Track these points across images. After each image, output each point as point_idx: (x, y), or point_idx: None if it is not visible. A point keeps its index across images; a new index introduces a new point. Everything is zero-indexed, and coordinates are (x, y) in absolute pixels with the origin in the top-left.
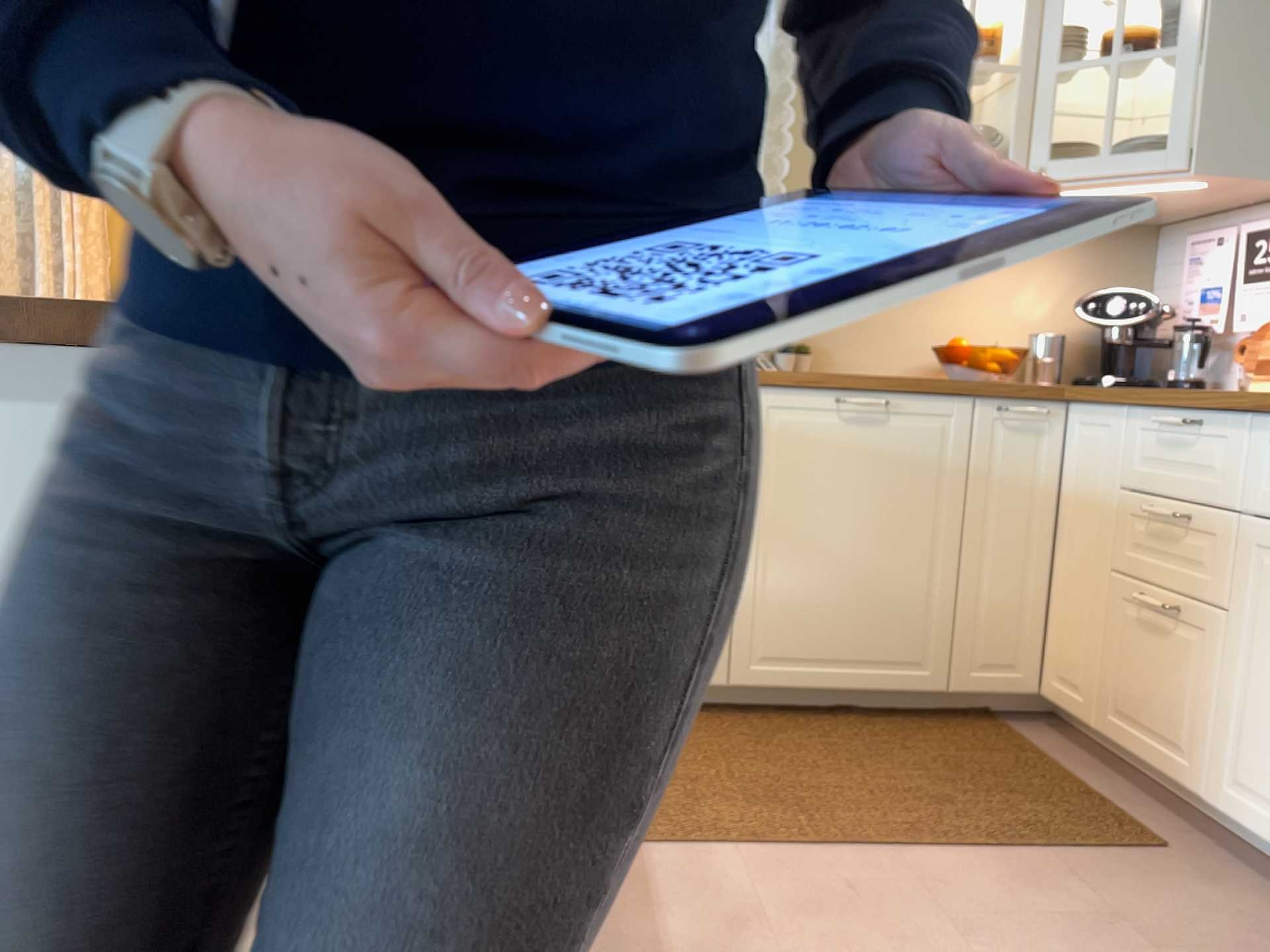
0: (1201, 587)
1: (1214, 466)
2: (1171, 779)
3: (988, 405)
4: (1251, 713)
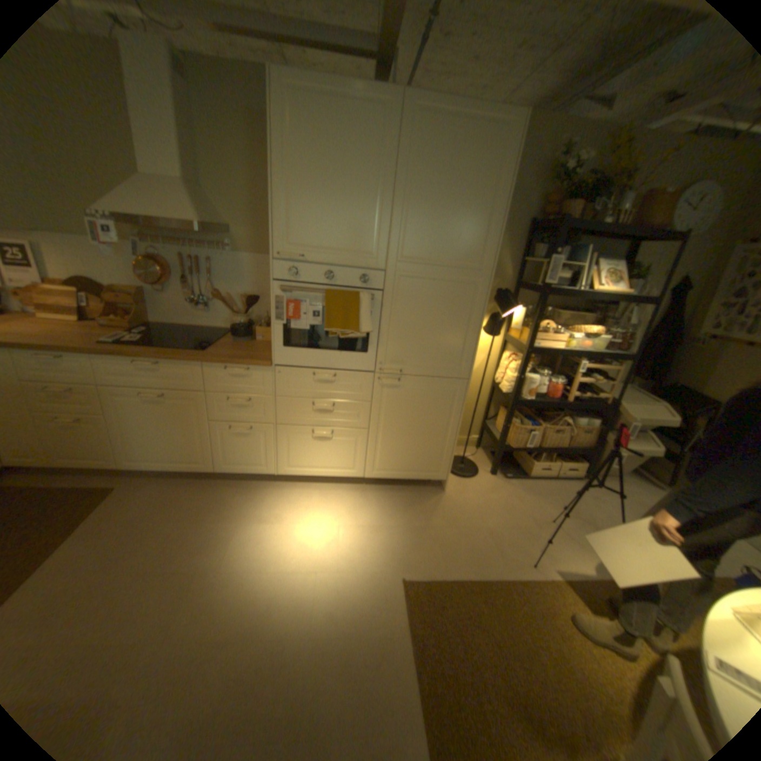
0: (85, 411)
1: (74, 372)
2: (97, 469)
3: None
4: (124, 442)
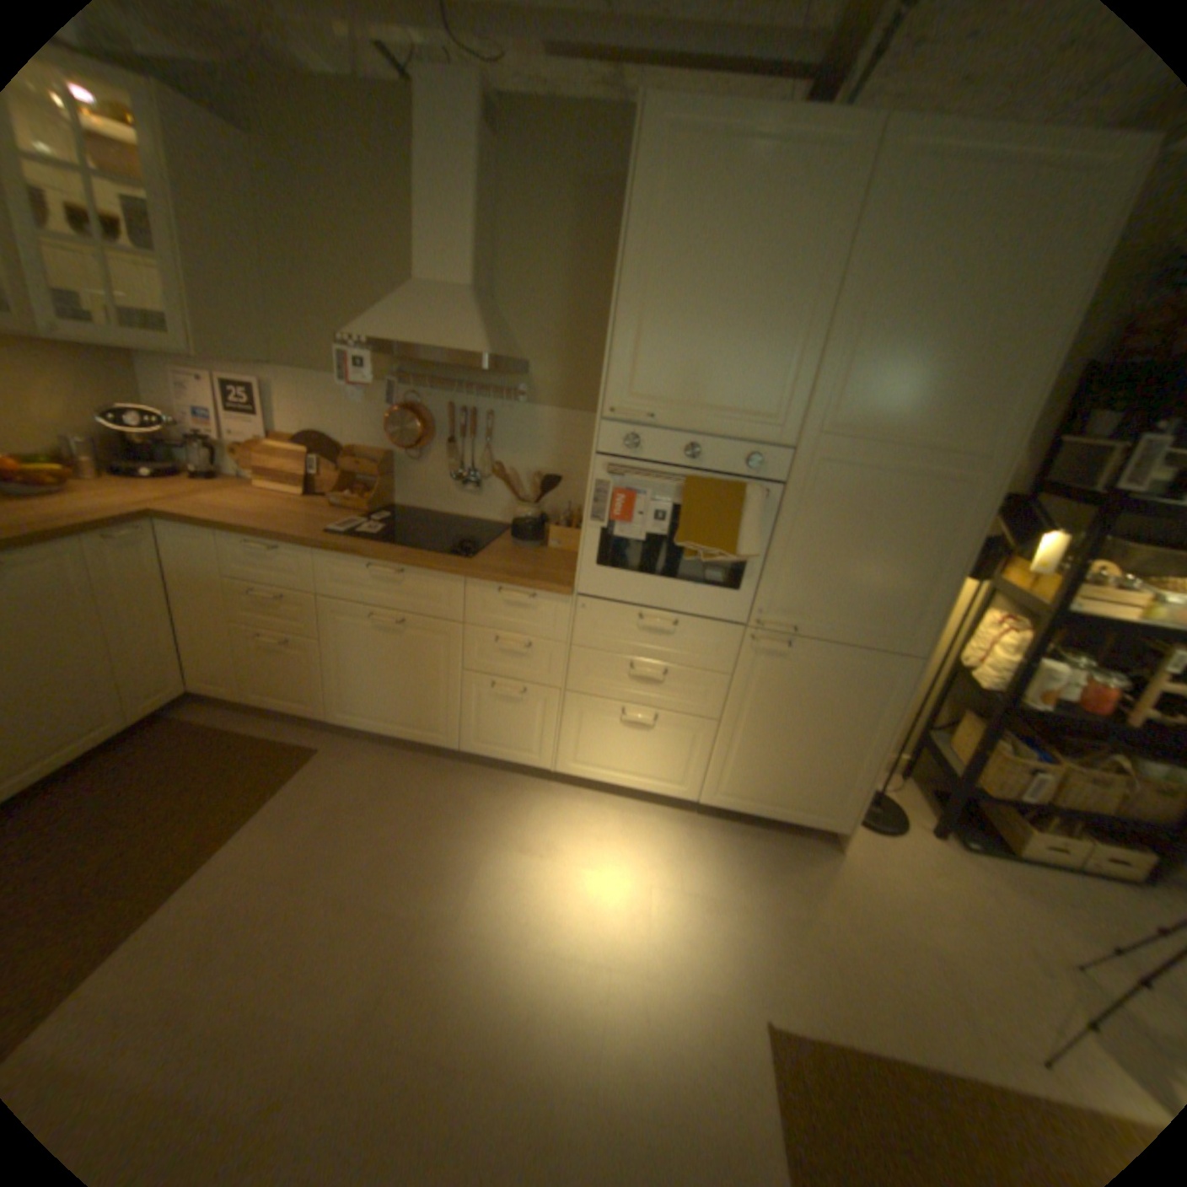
0: (296, 630)
1: (289, 571)
2: (299, 716)
3: (90, 539)
4: (340, 682)
